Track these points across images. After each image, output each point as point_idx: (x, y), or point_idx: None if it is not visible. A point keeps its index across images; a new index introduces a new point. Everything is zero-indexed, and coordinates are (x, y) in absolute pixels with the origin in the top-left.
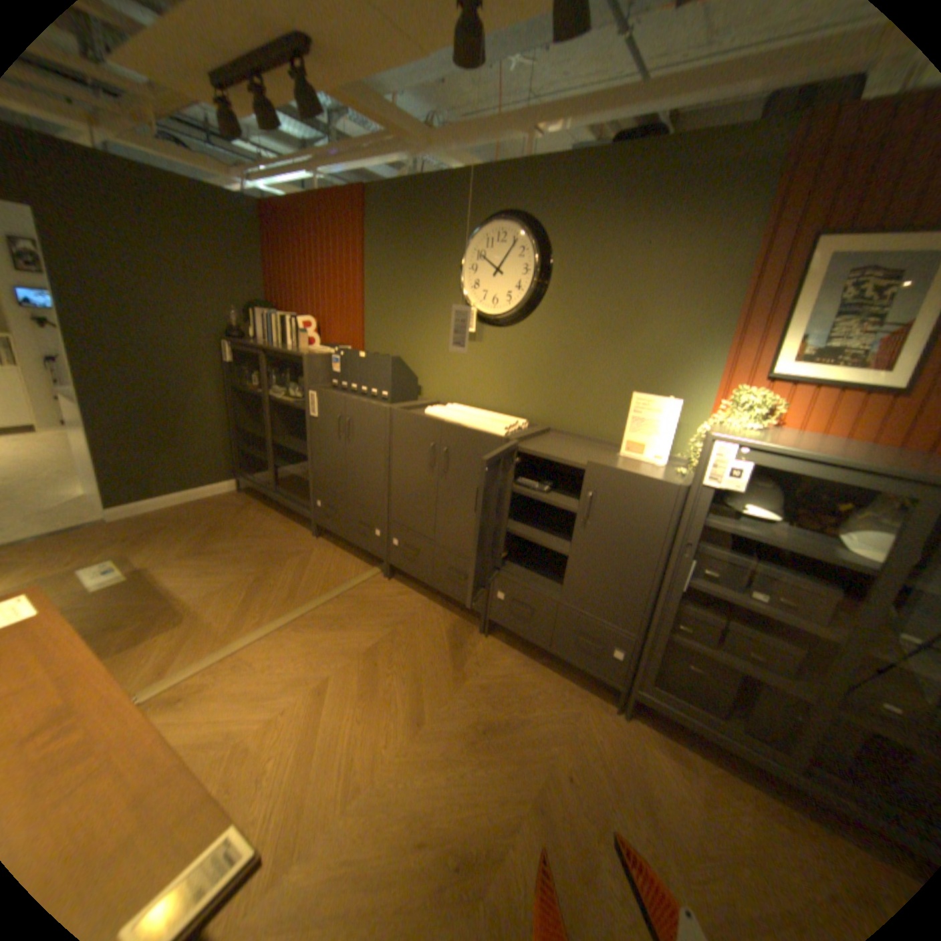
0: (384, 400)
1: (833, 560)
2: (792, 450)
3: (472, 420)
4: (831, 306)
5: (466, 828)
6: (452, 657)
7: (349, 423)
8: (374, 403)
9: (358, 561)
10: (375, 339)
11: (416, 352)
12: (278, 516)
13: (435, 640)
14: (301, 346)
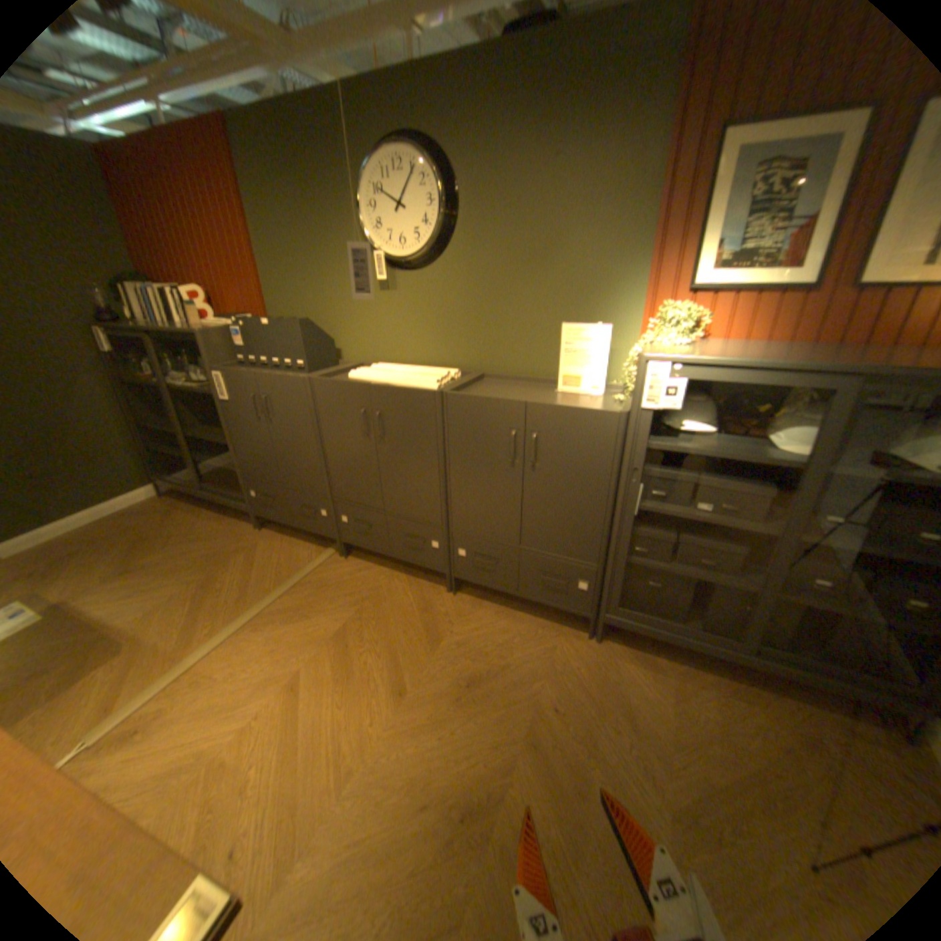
0: (301, 370)
1: (765, 461)
2: (721, 359)
3: (401, 378)
4: (742, 206)
5: (463, 780)
6: (423, 621)
7: (266, 402)
8: (290, 376)
9: (309, 546)
10: (277, 303)
11: (326, 311)
12: (210, 515)
13: (404, 609)
14: (191, 322)
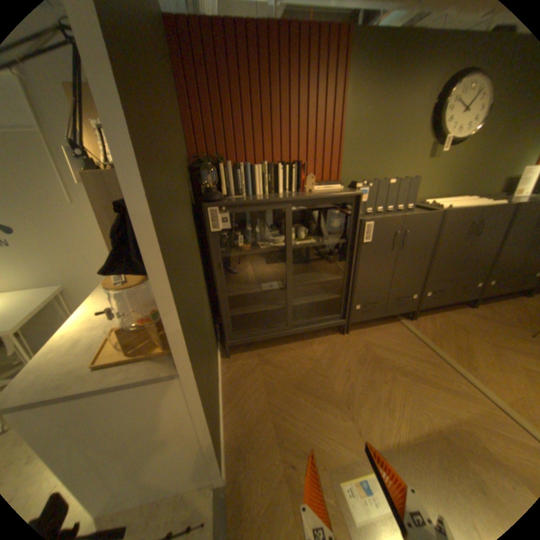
0: (409, 210)
1: None
2: None
3: (476, 202)
4: None
5: None
6: (495, 323)
7: (406, 234)
8: (431, 212)
9: (388, 325)
10: (351, 170)
11: (389, 173)
12: (296, 345)
13: (480, 323)
14: (307, 191)
